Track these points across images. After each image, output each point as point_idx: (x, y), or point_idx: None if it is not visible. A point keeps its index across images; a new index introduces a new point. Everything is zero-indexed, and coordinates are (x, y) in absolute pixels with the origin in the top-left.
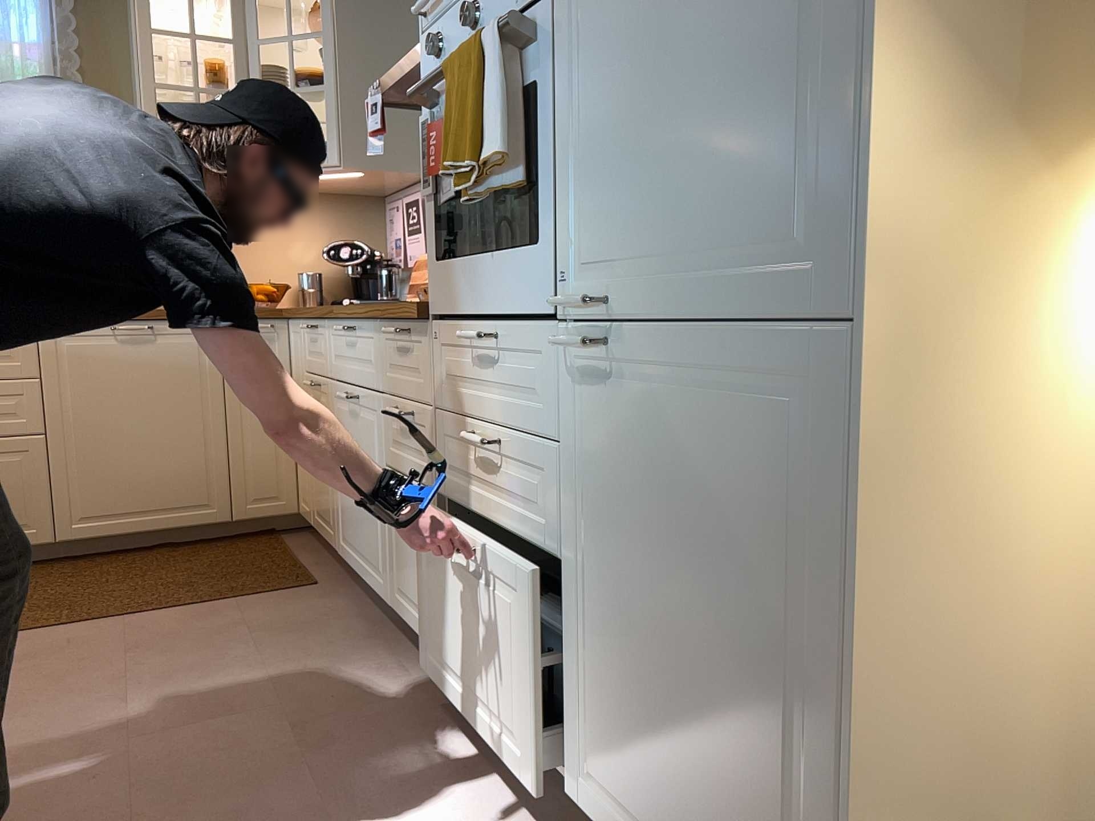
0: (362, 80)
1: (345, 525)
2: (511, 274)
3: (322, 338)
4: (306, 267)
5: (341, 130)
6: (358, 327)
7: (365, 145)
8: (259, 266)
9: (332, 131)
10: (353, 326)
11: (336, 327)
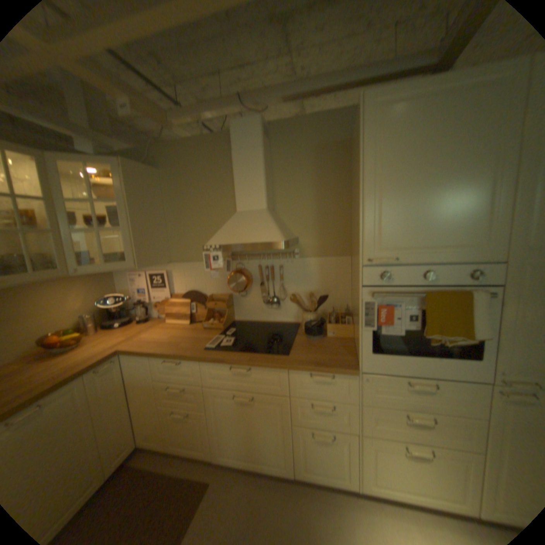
0: (140, 222)
1: (225, 449)
2: (452, 367)
3: (188, 367)
4: (77, 311)
5: (134, 249)
6: (255, 368)
7: (145, 254)
8: (49, 320)
9: (128, 250)
10: (246, 367)
11: (233, 369)
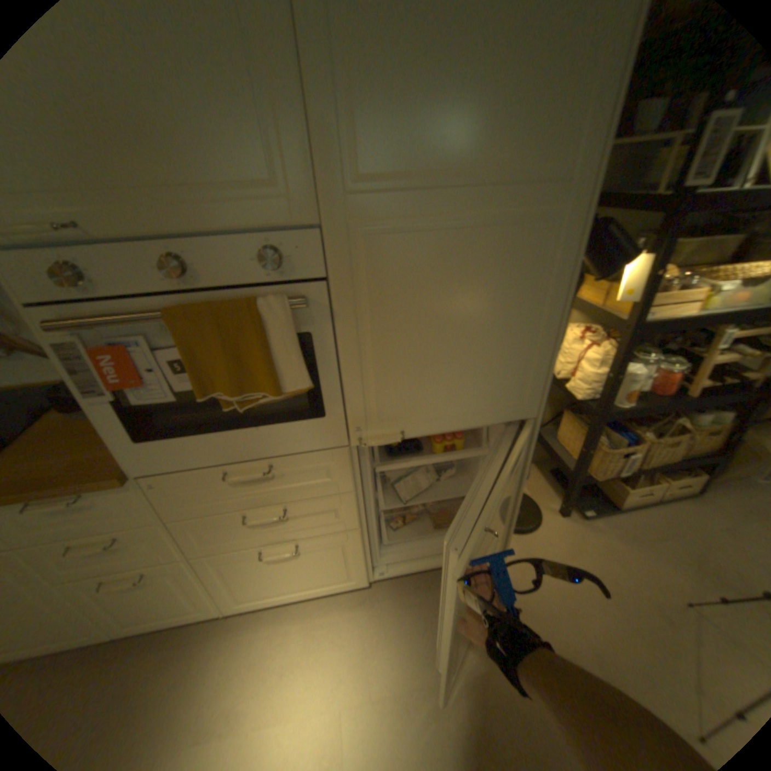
0: None
1: None
2: (282, 436)
3: None
4: None
5: None
6: None
7: None
8: None
9: None
10: None
11: None
